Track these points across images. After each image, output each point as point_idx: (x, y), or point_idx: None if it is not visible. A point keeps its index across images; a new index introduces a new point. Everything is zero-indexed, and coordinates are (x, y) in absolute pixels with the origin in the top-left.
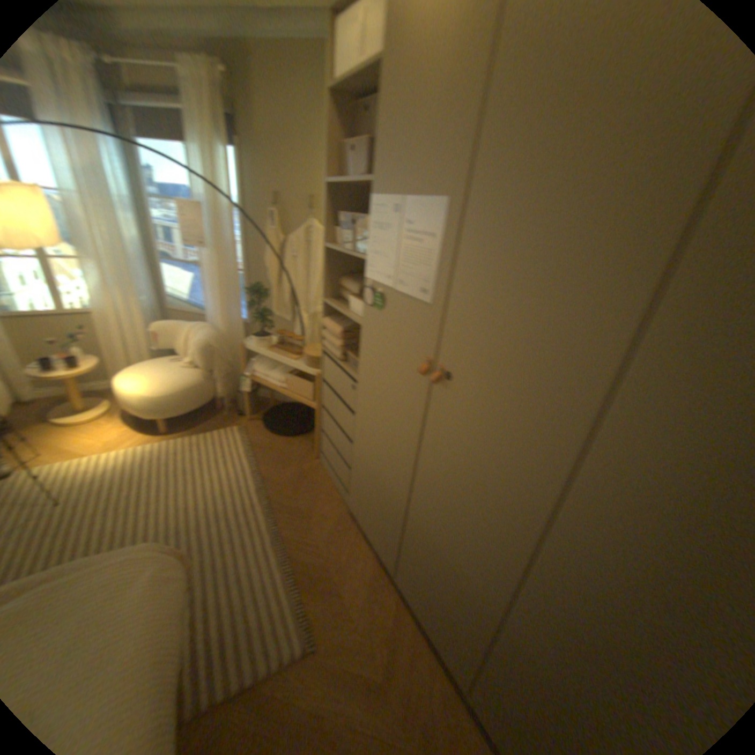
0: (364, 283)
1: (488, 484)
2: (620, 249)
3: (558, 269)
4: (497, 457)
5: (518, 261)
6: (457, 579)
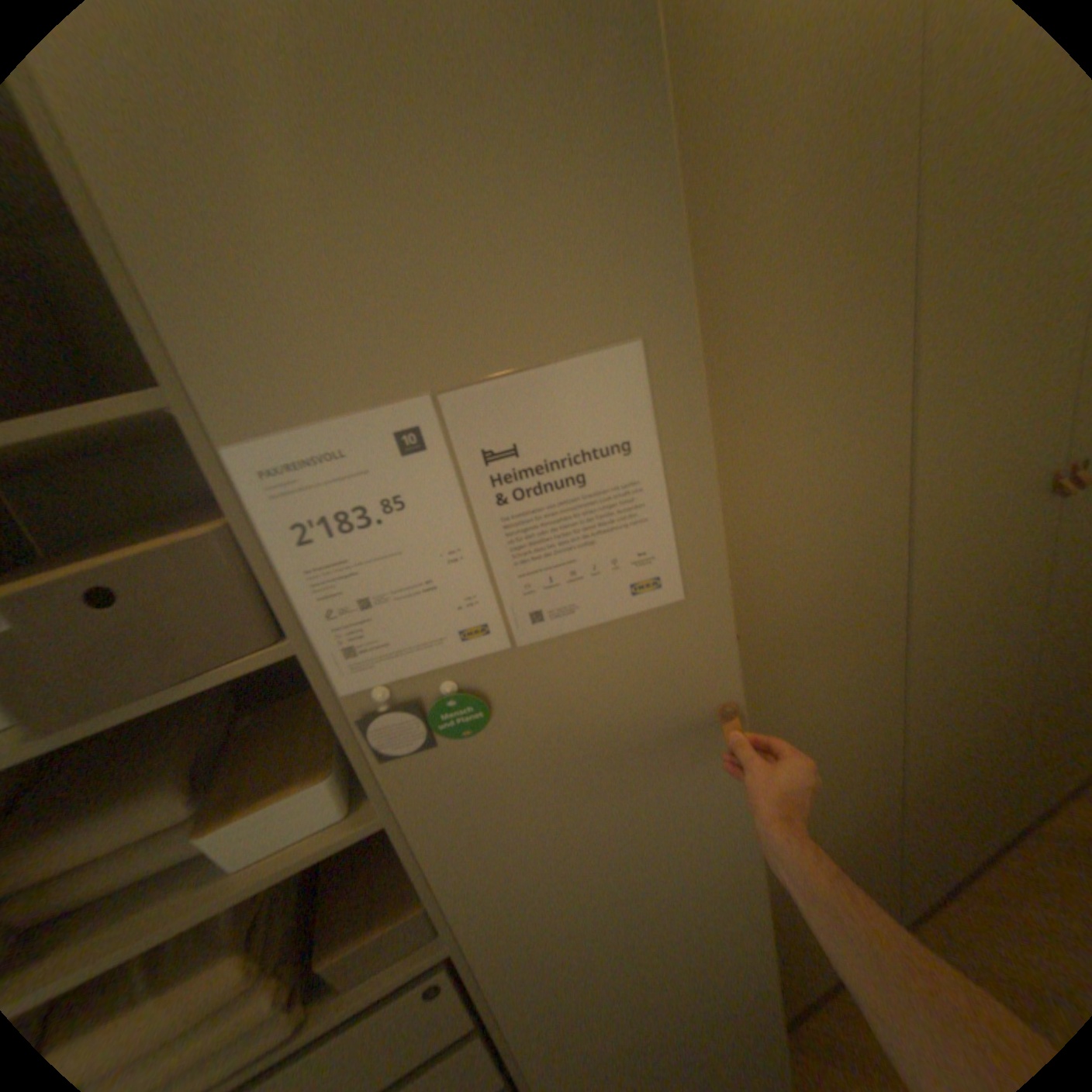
0: (343, 709)
1: (843, 690)
2: (880, 328)
3: (833, 377)
4: (842, 648)
5: (783, 394)
6: (848, 846)
